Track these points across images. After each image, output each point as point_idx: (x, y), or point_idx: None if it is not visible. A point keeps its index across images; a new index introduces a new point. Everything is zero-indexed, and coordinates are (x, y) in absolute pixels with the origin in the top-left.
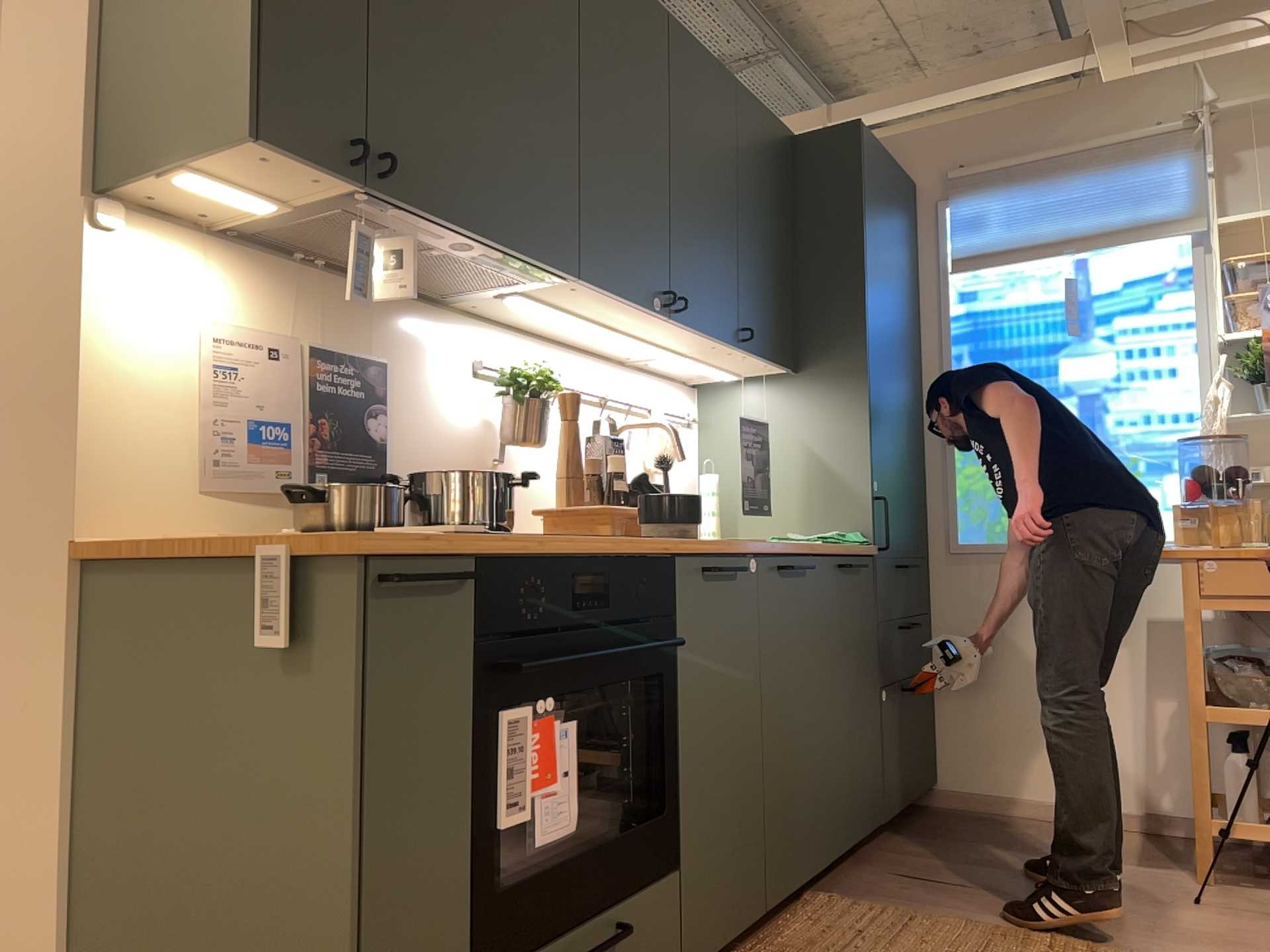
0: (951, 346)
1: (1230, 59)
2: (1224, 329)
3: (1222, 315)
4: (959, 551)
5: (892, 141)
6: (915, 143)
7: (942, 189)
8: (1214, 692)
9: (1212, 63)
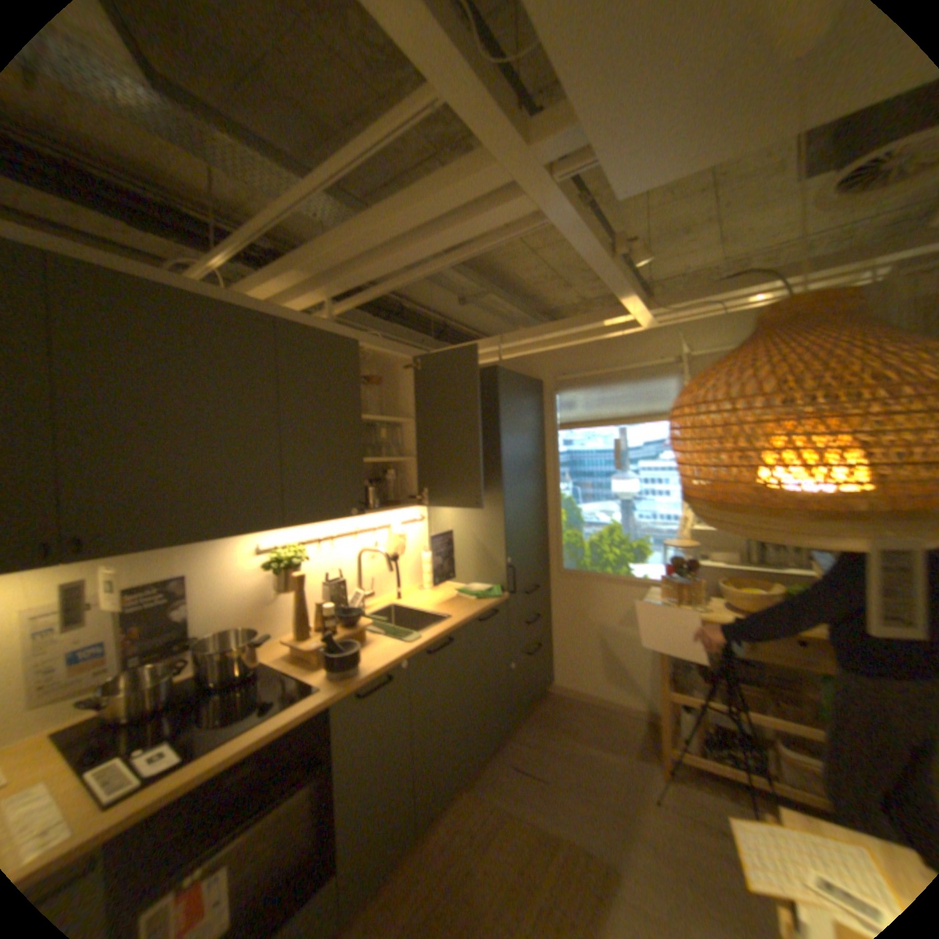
0: (559, 468)
1: (704, 321)
2: None
3: None
4: (564, 573)
5: (531, 356)
6: (543, 359)
7: (555, 384)
8: (677, 682)
9: (694, 323)
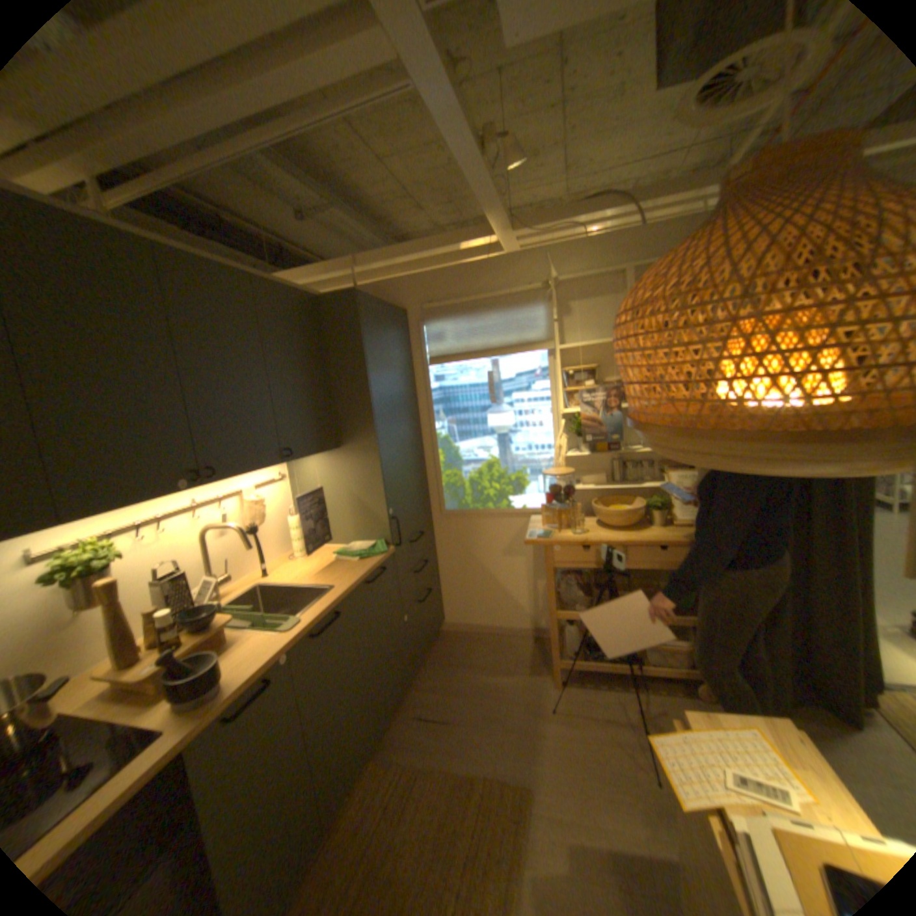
0: (433, 407)
1: (567, 245)
2: (565, 402)
3: (564, 394)
4: (446, 514)
5: (392, 282)
6: (405, 284)
7: (421, 314)
8: (561, 600)
9: (558, 247)
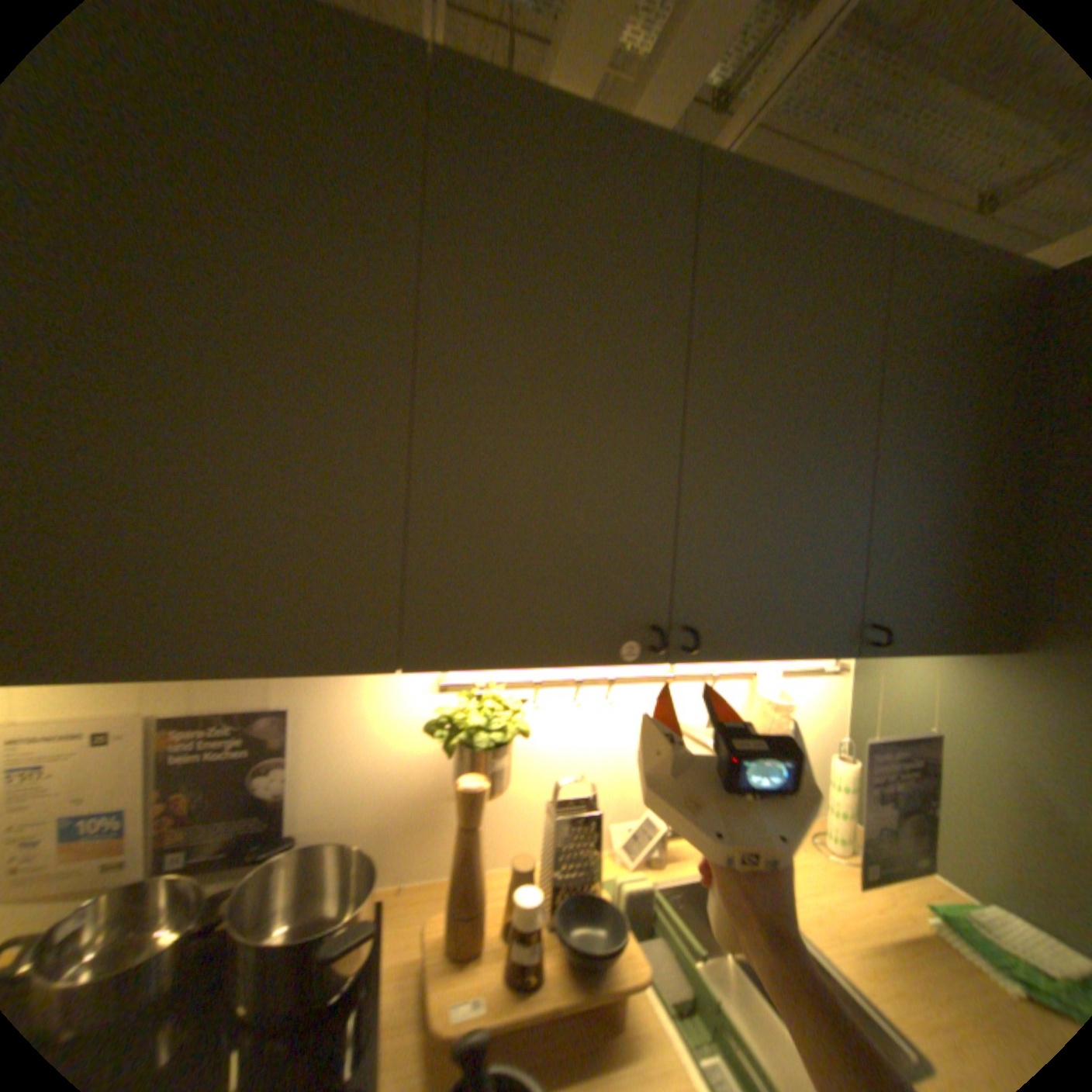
0: None
1: None
2: None
3: None
4: None
5: None
6: None
7: None
8: None
9: None
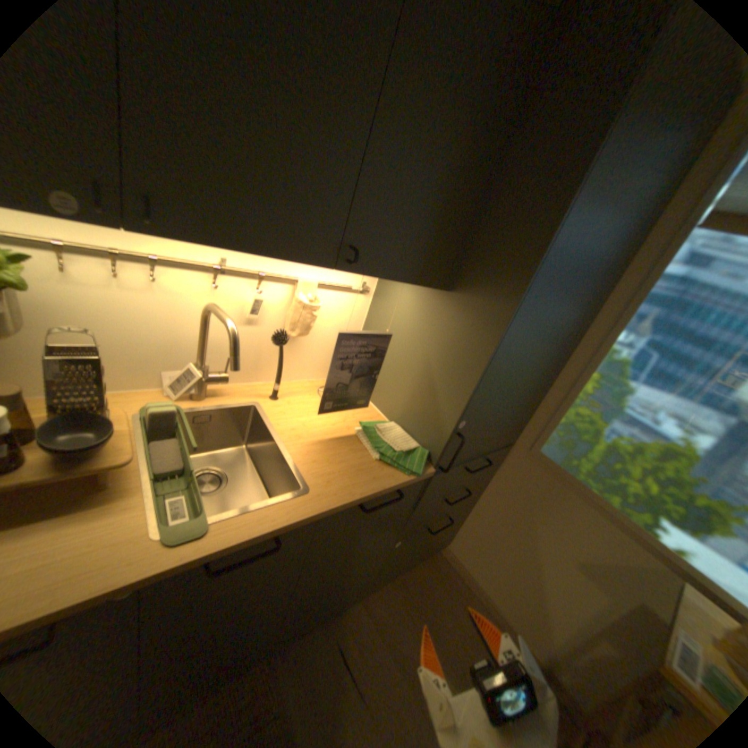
0: (644, 302)
1: None
2: None
3: None
4: (537, 456)
5: None
6: None
7: None
8: None
9: None
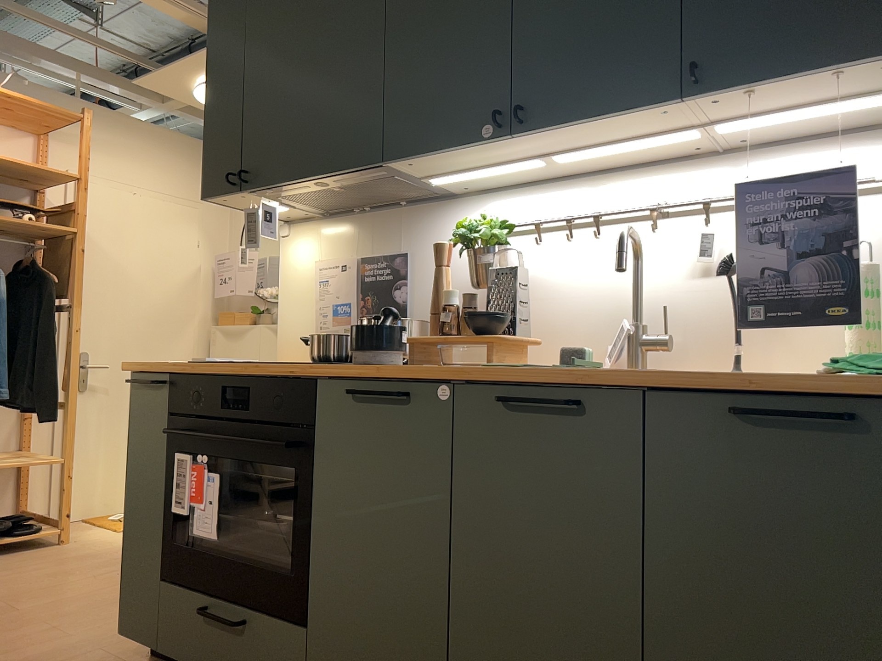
0: None
1: None
2: None
3: None
4: None
5: None
6: None
7: None
8: None
9: None
